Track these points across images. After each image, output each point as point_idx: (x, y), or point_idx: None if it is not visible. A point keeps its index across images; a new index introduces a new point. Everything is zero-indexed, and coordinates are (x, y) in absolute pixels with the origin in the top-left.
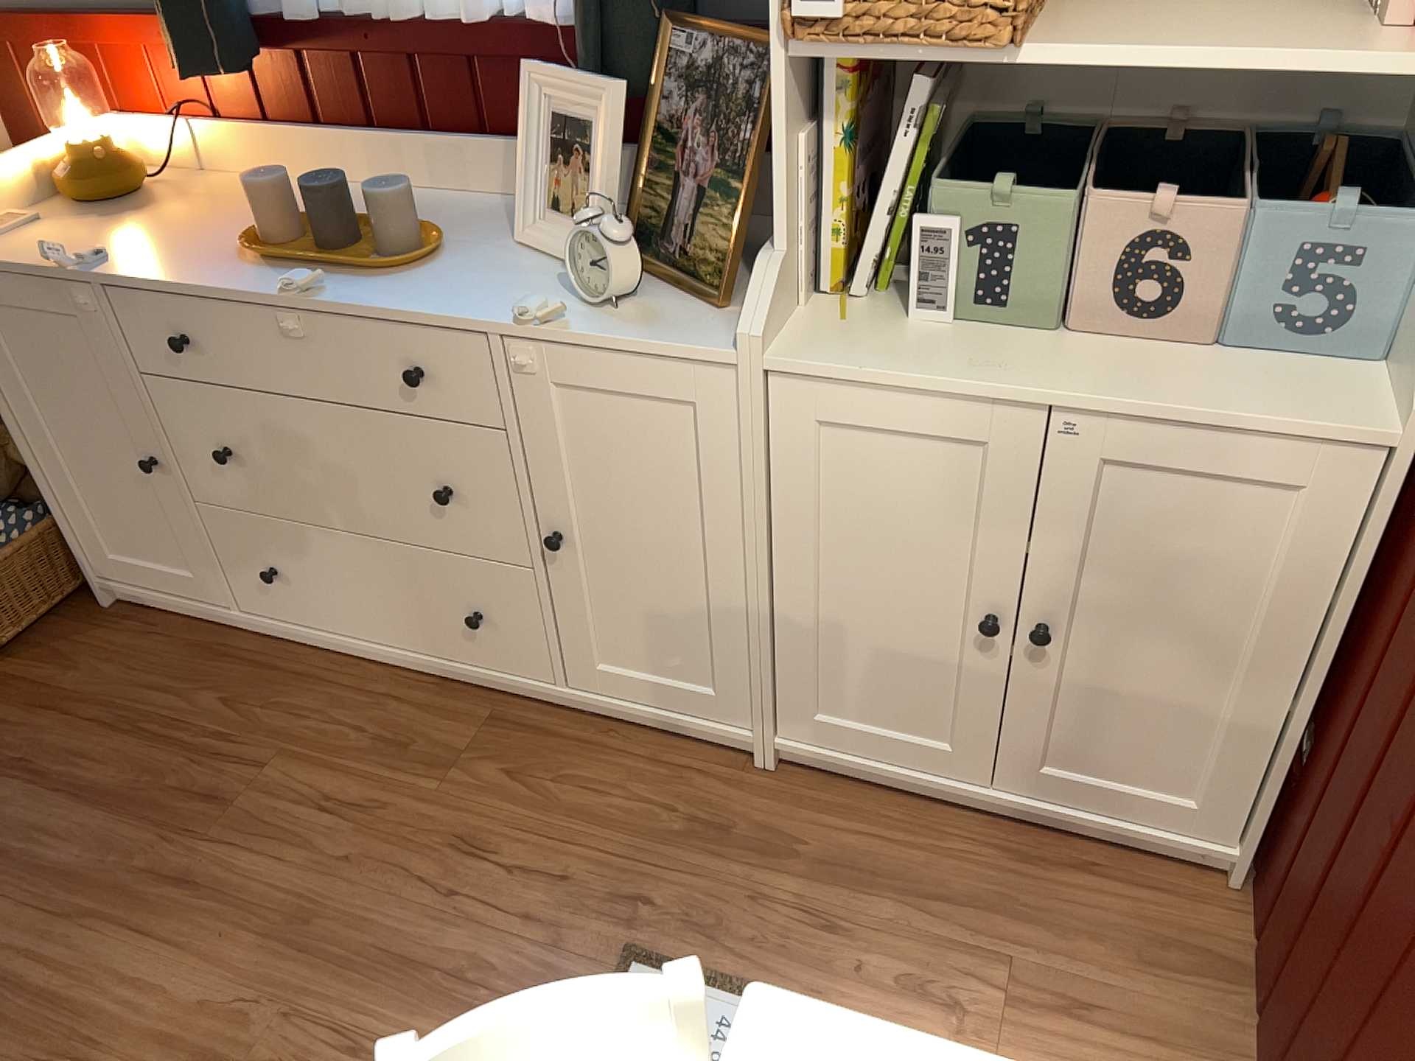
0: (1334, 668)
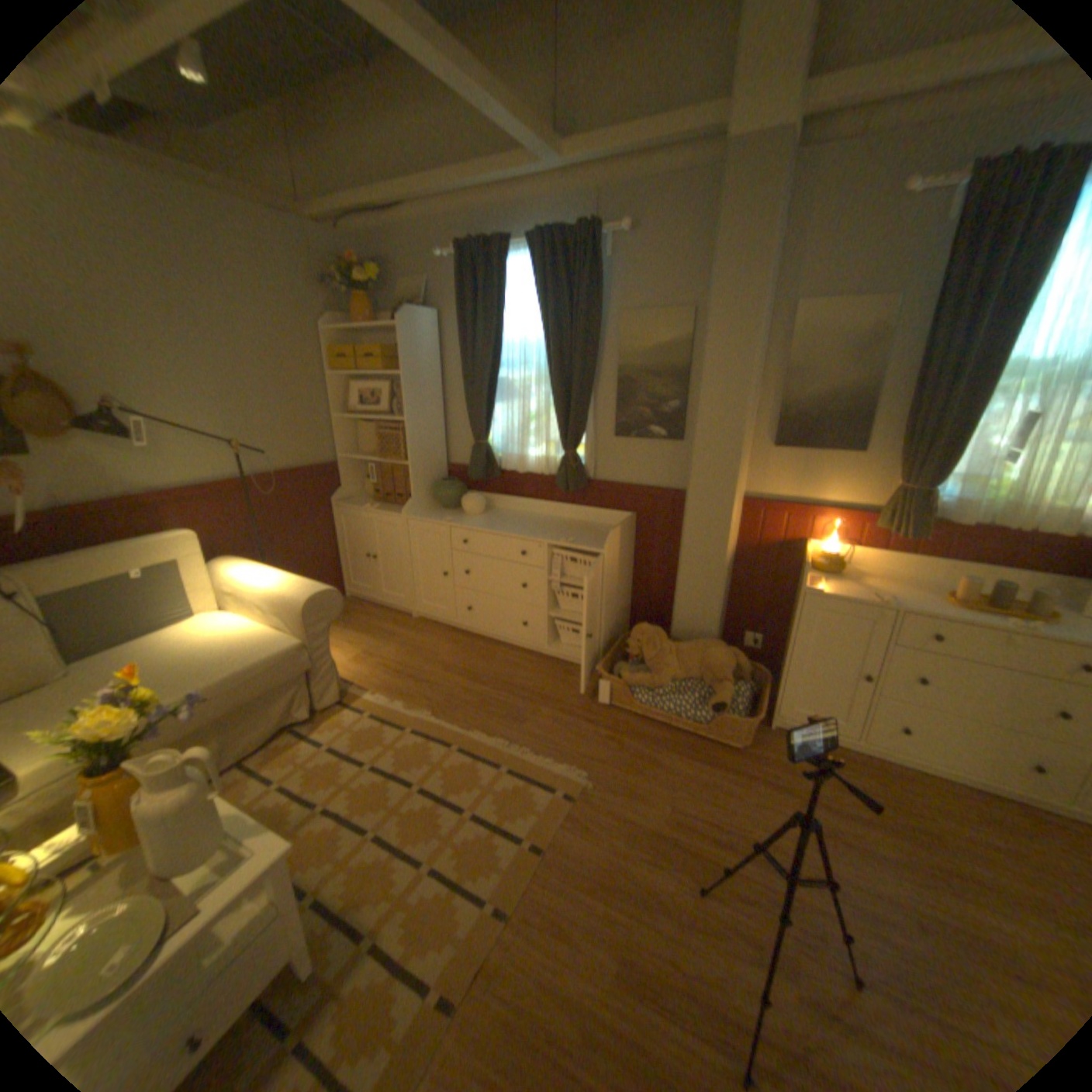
0: None
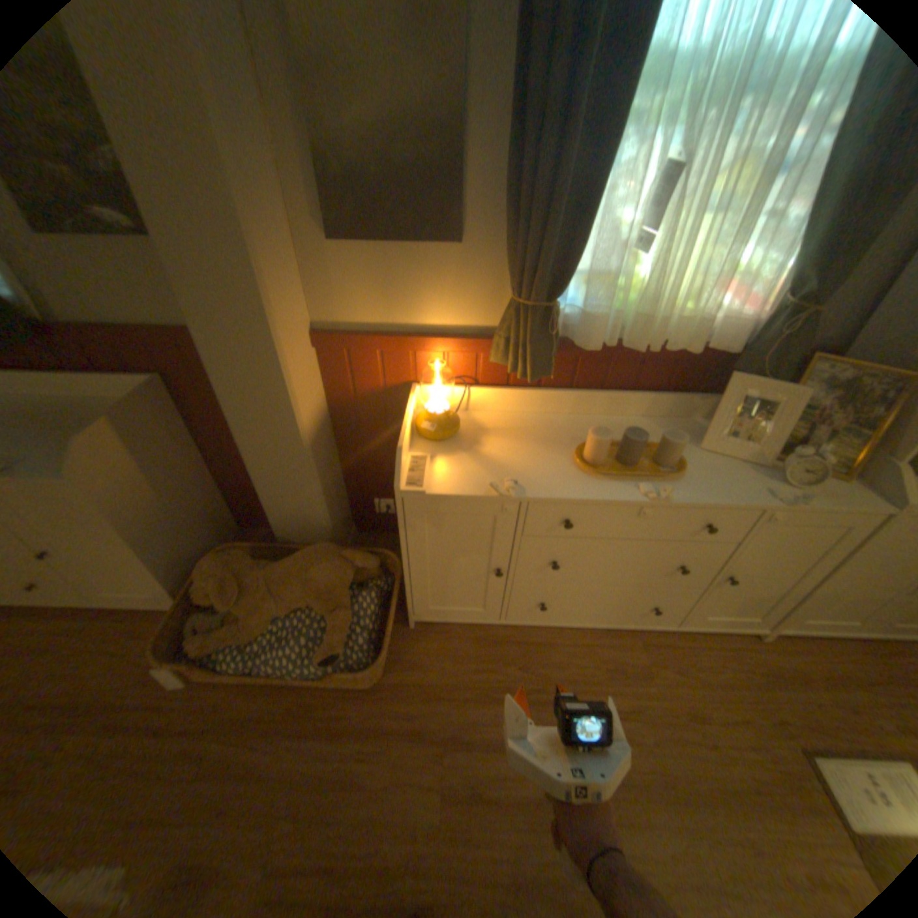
0: None
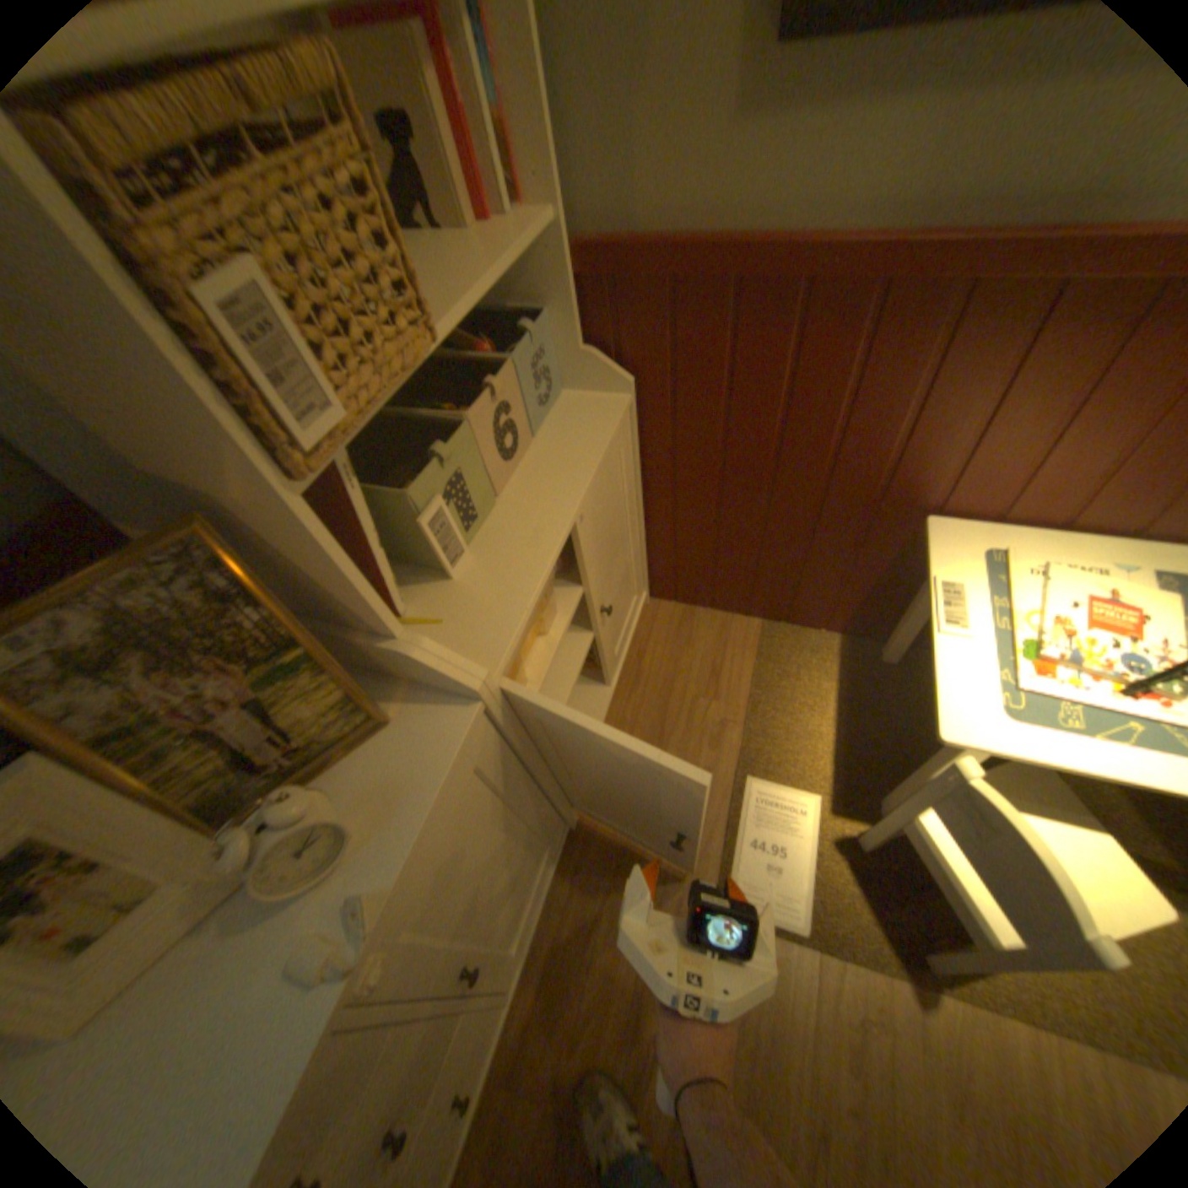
0: (646, 498)
